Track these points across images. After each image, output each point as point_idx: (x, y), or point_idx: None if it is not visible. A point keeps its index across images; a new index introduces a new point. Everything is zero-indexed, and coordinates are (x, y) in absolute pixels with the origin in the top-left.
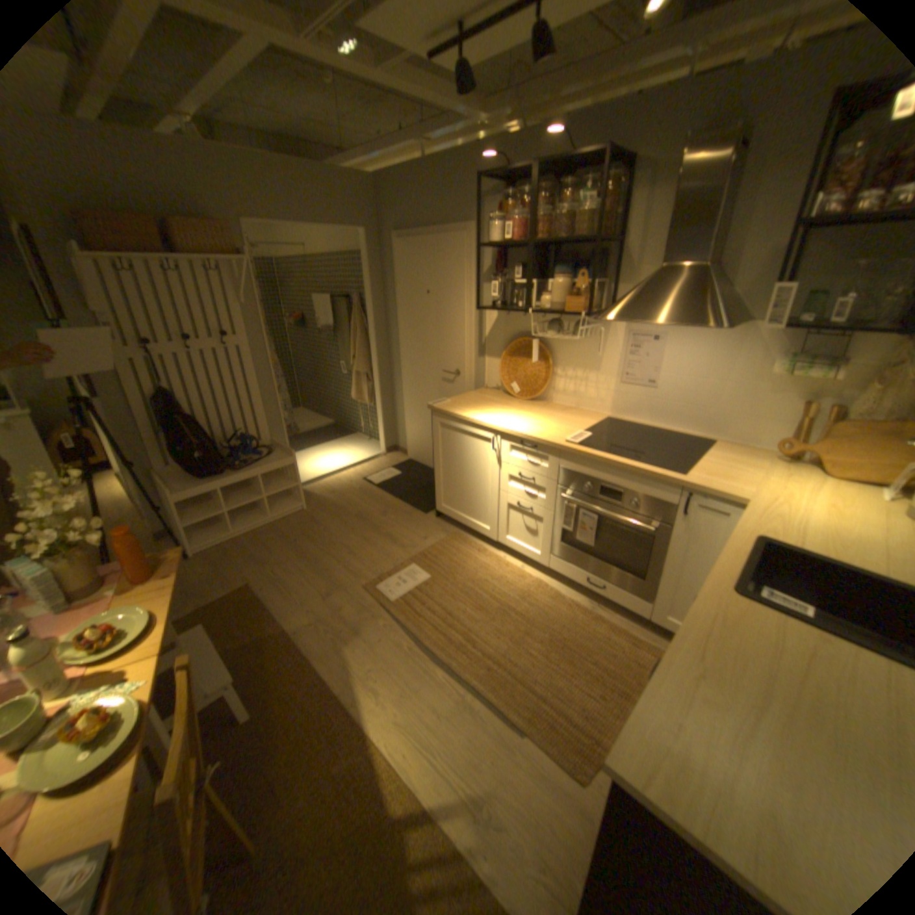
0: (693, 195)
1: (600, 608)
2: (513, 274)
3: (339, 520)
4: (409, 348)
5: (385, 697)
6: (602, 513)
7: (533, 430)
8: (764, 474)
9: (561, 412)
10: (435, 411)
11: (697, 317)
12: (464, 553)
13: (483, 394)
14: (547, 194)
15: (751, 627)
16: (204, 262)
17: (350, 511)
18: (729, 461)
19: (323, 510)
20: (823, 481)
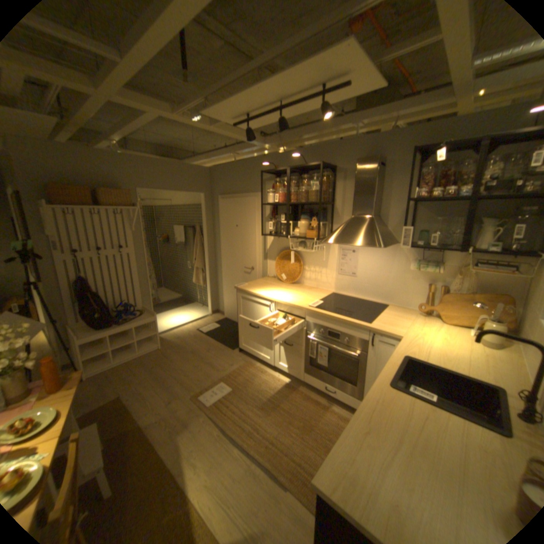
0: (362, 185)
1: (333, 406)
2: (280, 218)
3: (180, 355)
4: (226, 255)
5: (200, 469)
6: (329, 346)
7: (291, 300)
8: (412, 322)
9: (307, 290)
10: (238, 290)
11: (368, 242)
12: (254, 374)
13: (266, 280)
14: (295, 181)
15: (396, 405)
16: (114, 210)
17: (187, 349)
18: (394, 315)
19: (170, 349)
20: (442, 326)
